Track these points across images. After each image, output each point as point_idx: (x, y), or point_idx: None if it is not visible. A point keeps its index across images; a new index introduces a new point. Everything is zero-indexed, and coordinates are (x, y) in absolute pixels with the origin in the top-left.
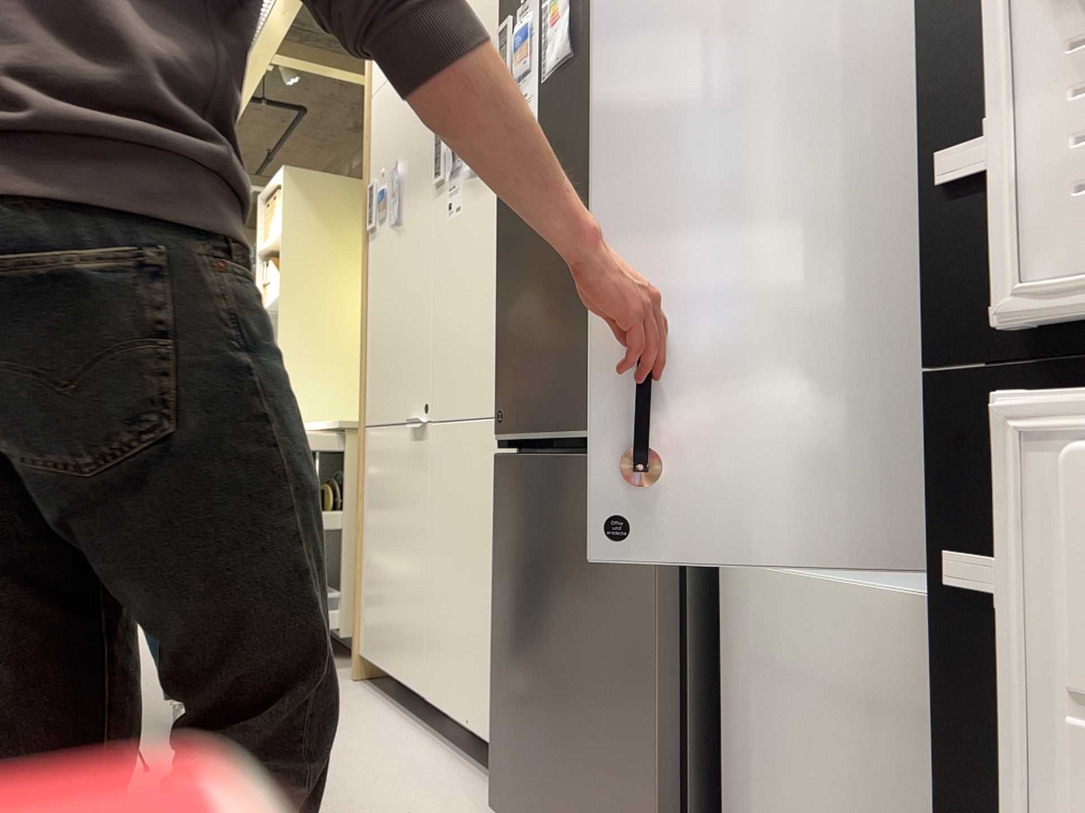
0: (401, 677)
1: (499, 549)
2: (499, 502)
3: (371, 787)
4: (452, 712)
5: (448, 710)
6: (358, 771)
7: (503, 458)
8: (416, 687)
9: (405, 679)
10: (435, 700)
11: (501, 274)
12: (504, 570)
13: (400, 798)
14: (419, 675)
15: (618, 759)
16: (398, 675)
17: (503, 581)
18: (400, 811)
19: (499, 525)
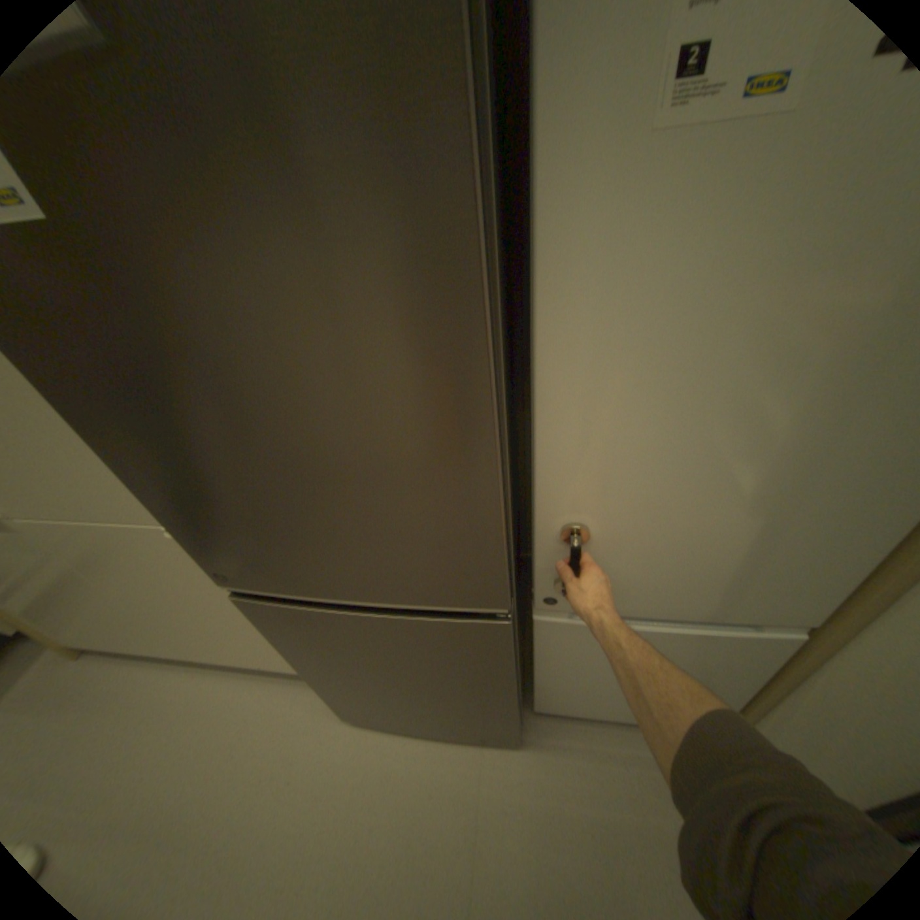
0: (144, 654)
1: (277, 644)
2: (259, 623)
3: (229, 764)
4: (232, 665)
5: (225, 664)
6: (200, 757)
7: (240, 596)
8: (170, 657)
9: (150, 655)
10: (204, 661)
11: (101, 446)
12: (295, 653)
13: (260, 753)
14: (170, 653)
15: (472, 712)
16: (137, 653)
17: (298, 658)
18: (275, 766)
19: (268, 633)
